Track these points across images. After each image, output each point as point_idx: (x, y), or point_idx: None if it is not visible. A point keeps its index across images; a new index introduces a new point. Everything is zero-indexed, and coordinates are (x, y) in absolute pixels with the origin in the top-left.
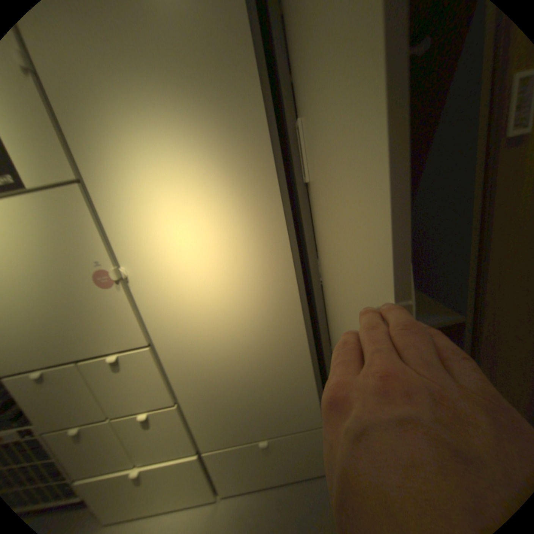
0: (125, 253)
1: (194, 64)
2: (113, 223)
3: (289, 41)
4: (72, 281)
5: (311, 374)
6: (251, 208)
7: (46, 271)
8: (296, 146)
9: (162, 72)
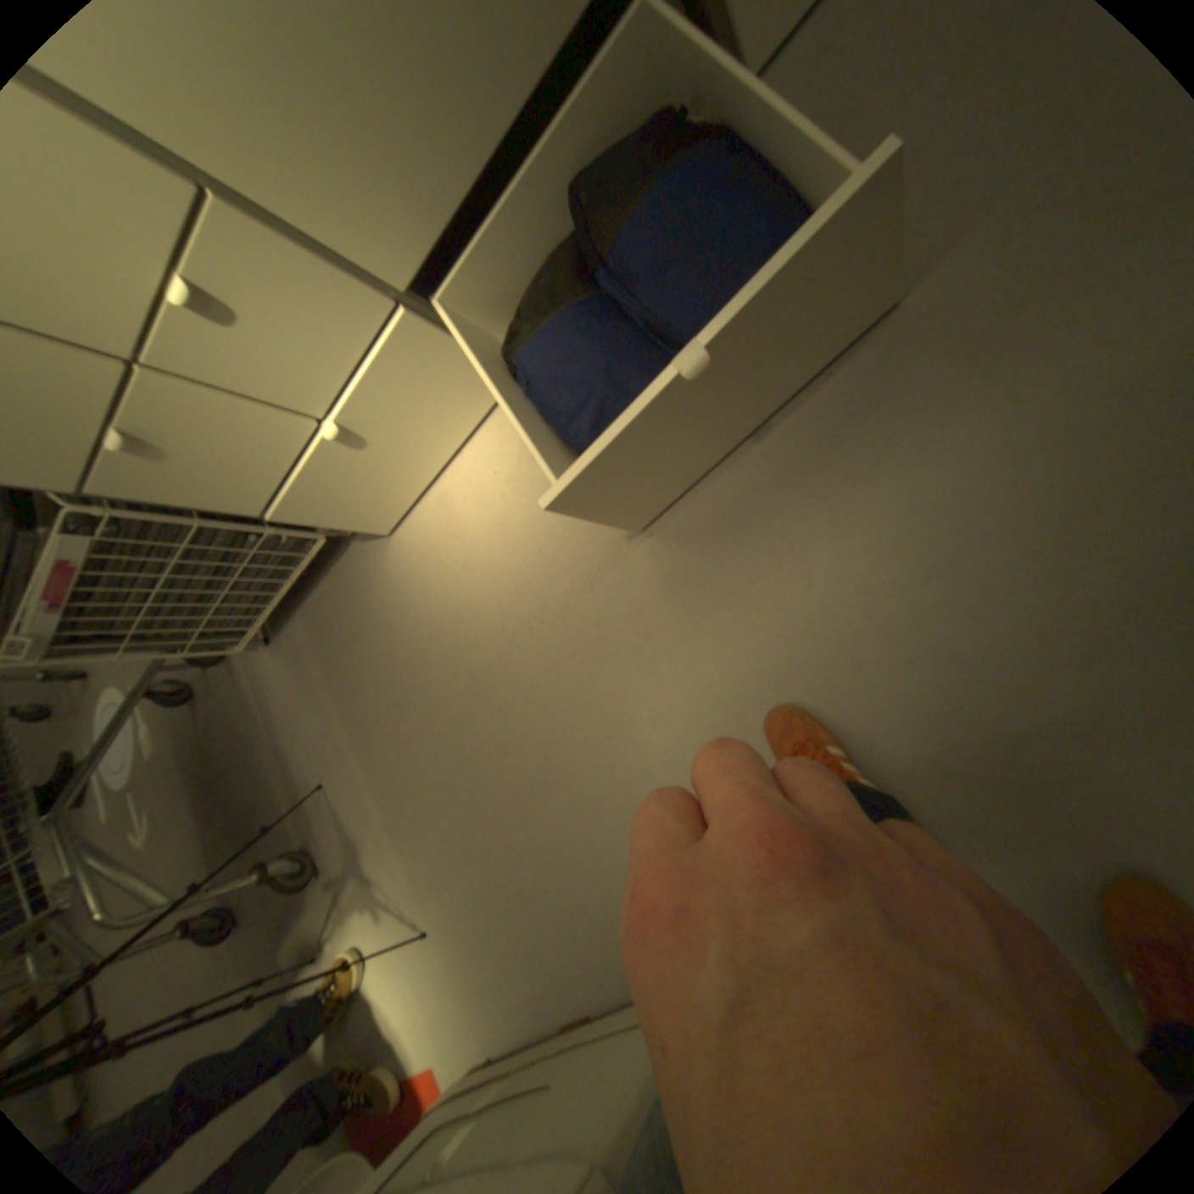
0: None
1: None
2: None
3: None
4: None
5: None
6: None
7: None
8: None
9: None
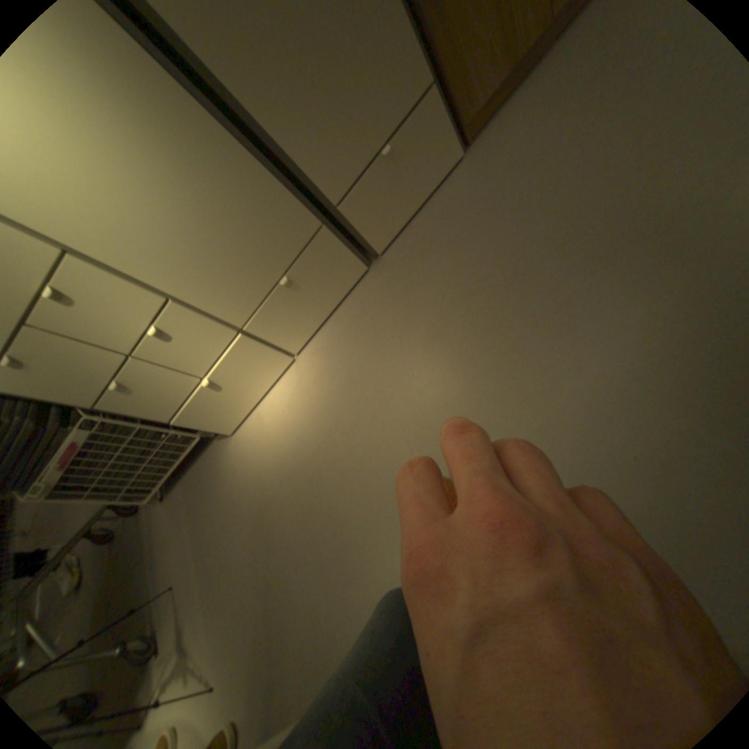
0: None
1: None
2: None
3: None
4: None
5: (257, 166)
6: None
7: None
8: None
9: None
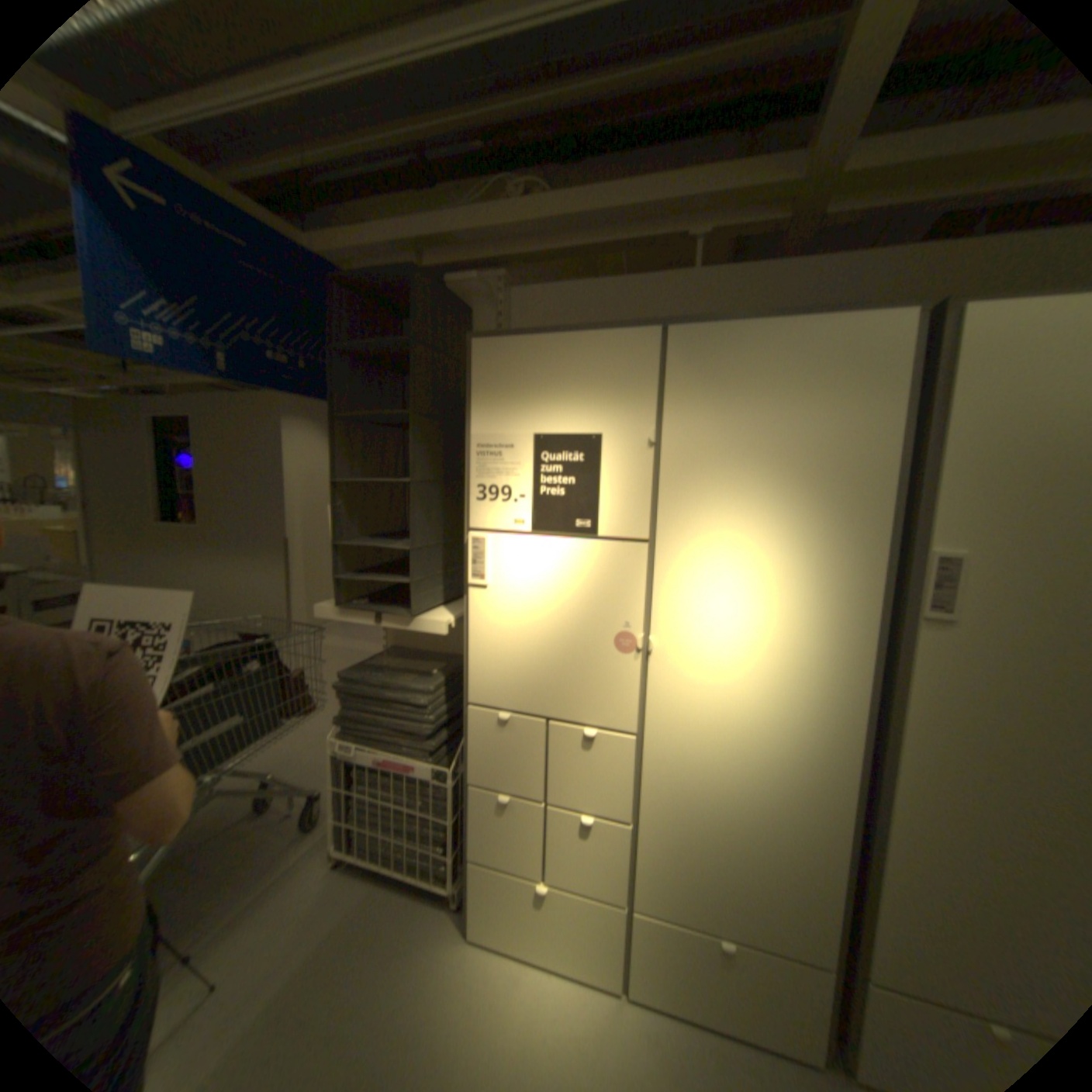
0: (661, 621)
1: (824, 467)
2: (663, 588)
3: (949, 469)
4: (591, 629)
5: (841, 872)
6: (834, 623)
7: (571, 611)
8: (920, 571)
9: (785, 467)
